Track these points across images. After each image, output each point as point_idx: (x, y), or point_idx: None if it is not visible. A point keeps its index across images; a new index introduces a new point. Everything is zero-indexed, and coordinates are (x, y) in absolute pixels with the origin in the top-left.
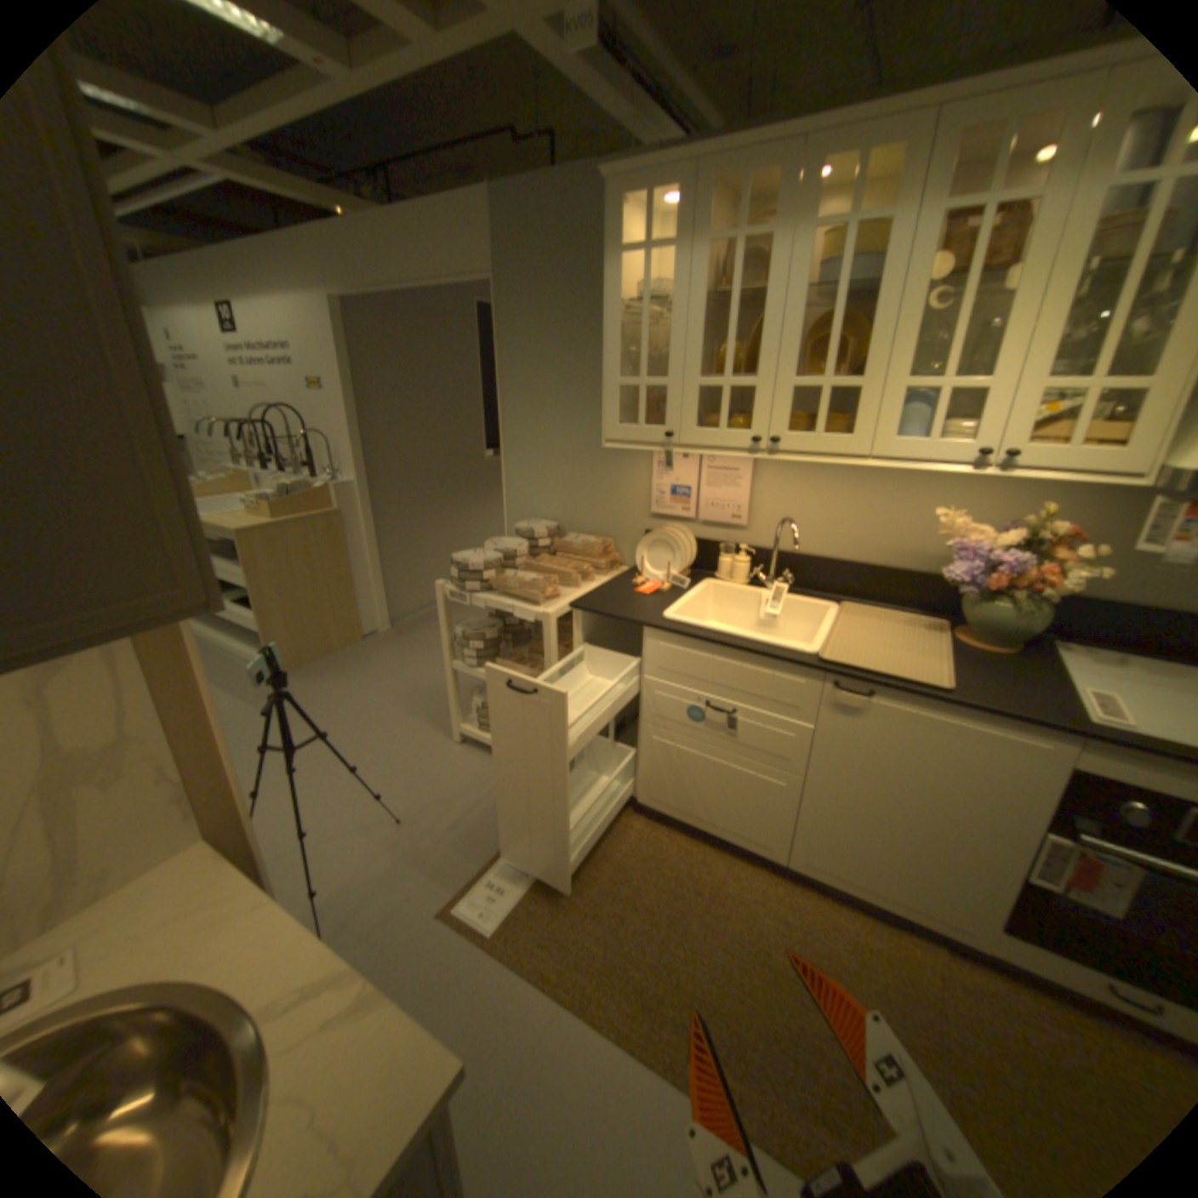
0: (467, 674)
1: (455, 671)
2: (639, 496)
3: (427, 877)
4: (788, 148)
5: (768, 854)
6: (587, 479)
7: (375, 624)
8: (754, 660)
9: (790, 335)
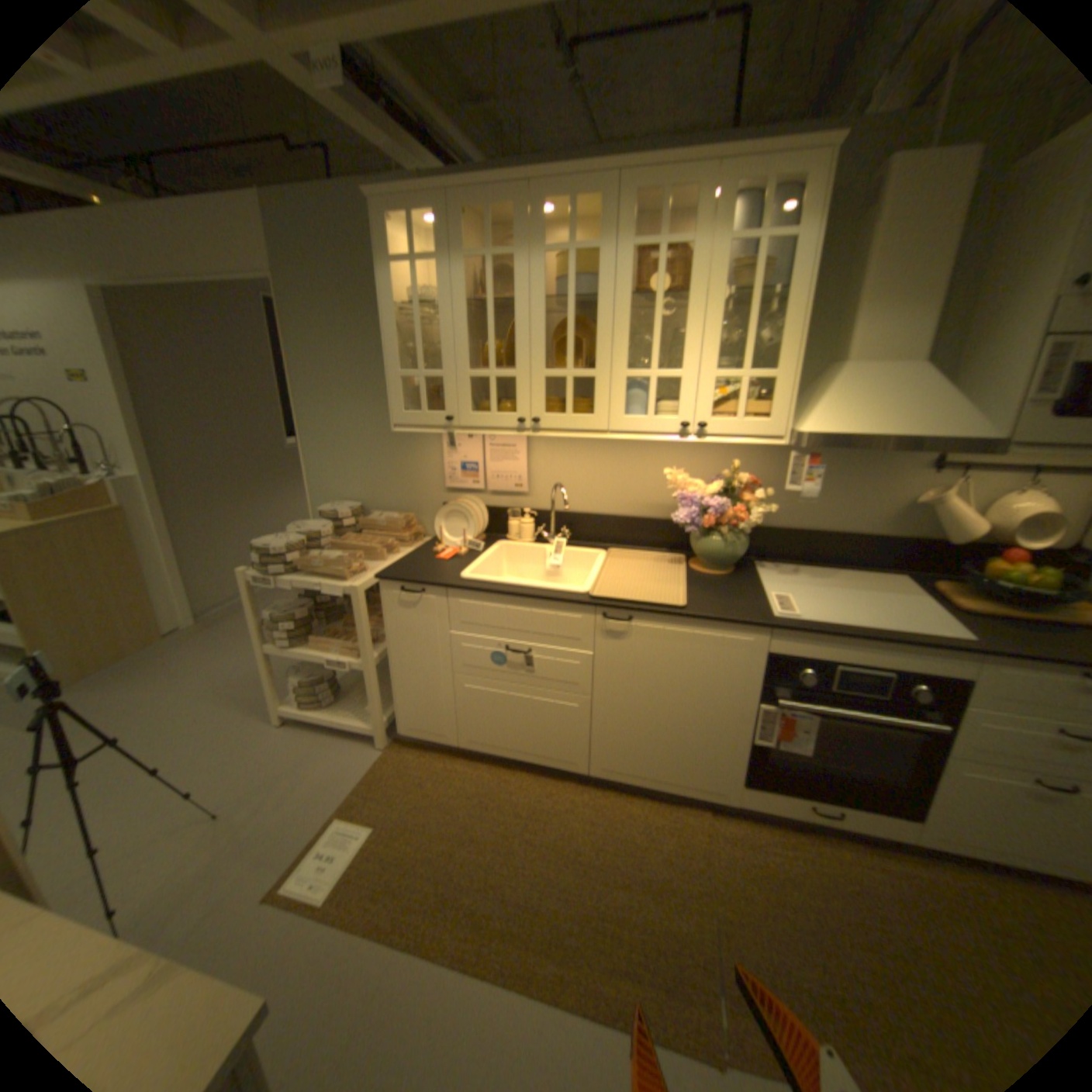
0: (279, 656)
1: (266, 656)
2: (434, 473)
3: (249, 866)
4: (516, 189)
5: (572, 768)
6: (384, 461)
7: (175, 622)
8: (539, 605)
9: (537, 337)
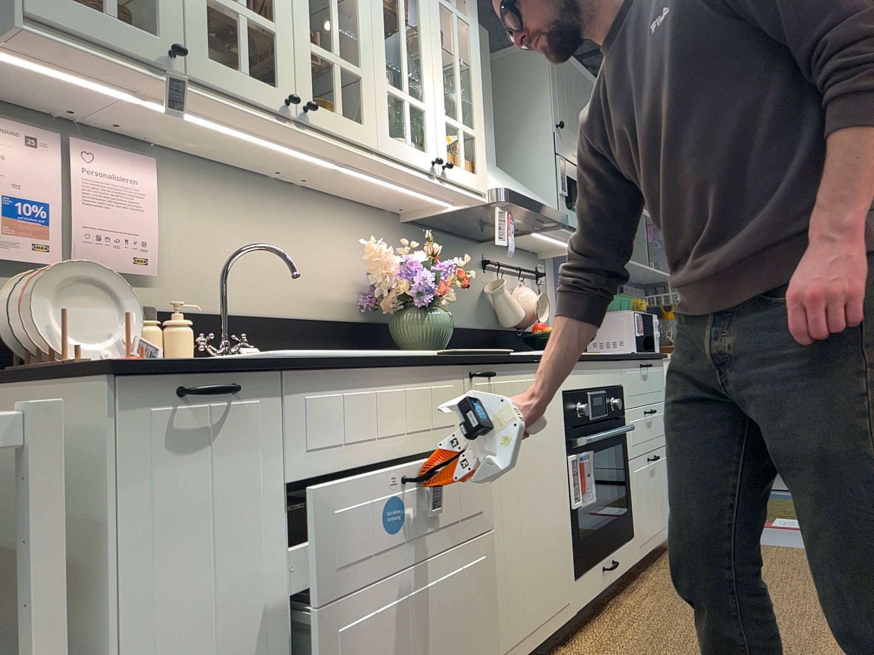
0: None
1: None
2: None
3: None
4: None
5: None
6: None
7: None
8: (412, 376)
9: None
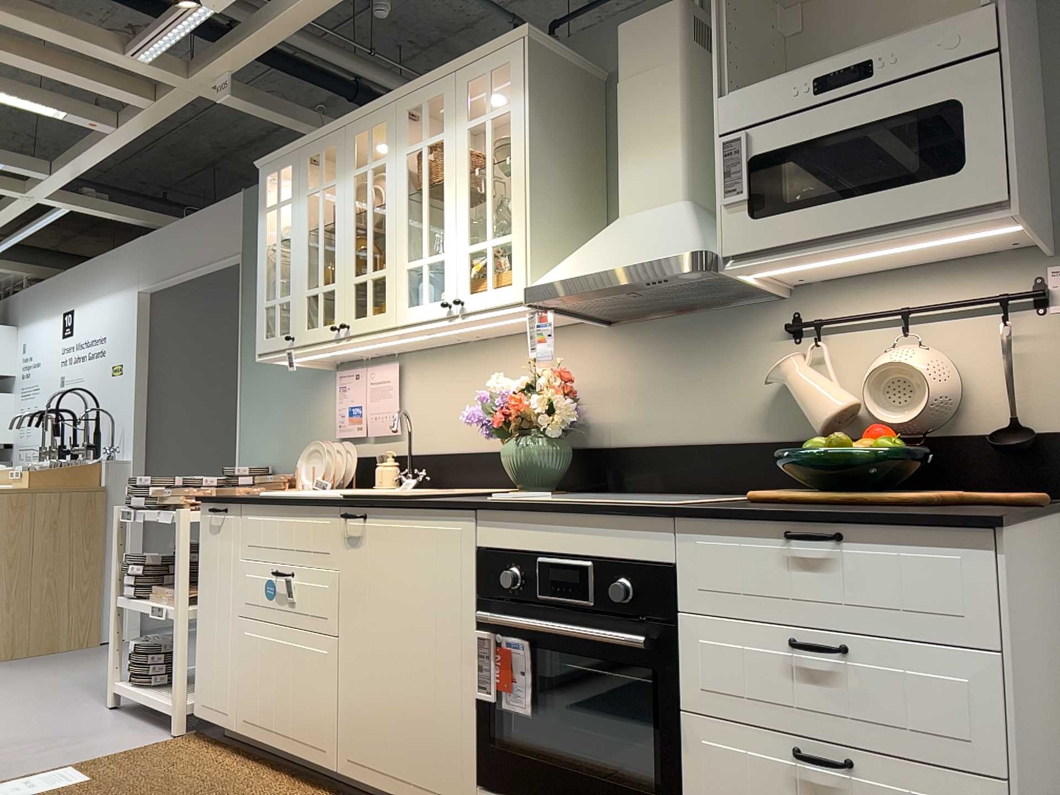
0: (126, 606)
1: (120, 609)
2: (330, 423)
3: None
4: (339, 136)
5: (322, 758)
6: (296, 416)
7: None
8: (300, 511)
9: (348, 248)
